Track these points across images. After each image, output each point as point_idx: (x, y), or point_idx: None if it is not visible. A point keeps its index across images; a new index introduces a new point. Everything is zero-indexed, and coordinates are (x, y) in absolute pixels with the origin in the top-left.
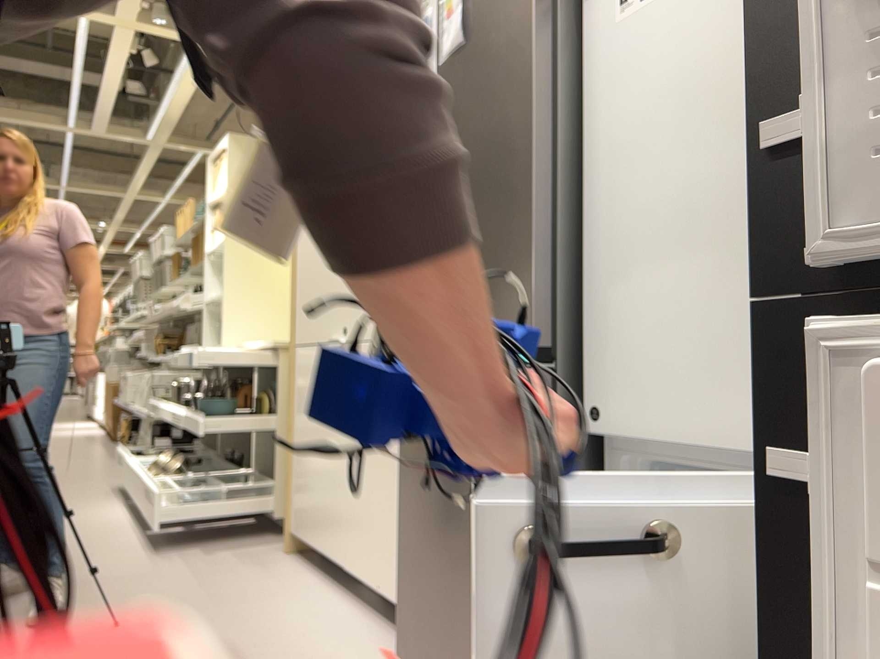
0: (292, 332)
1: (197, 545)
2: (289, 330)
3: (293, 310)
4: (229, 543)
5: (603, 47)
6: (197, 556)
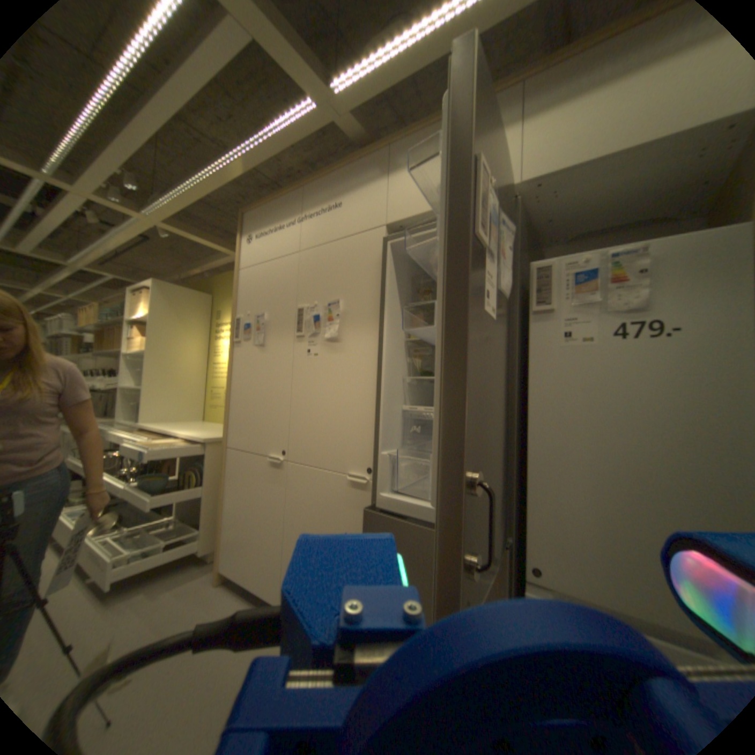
0: (226, 439)
1: (138, 589)
2: (223, 437)
3: (227, 423)
4: (165, 583)
5: (546, 355)
6: (144, 603)
